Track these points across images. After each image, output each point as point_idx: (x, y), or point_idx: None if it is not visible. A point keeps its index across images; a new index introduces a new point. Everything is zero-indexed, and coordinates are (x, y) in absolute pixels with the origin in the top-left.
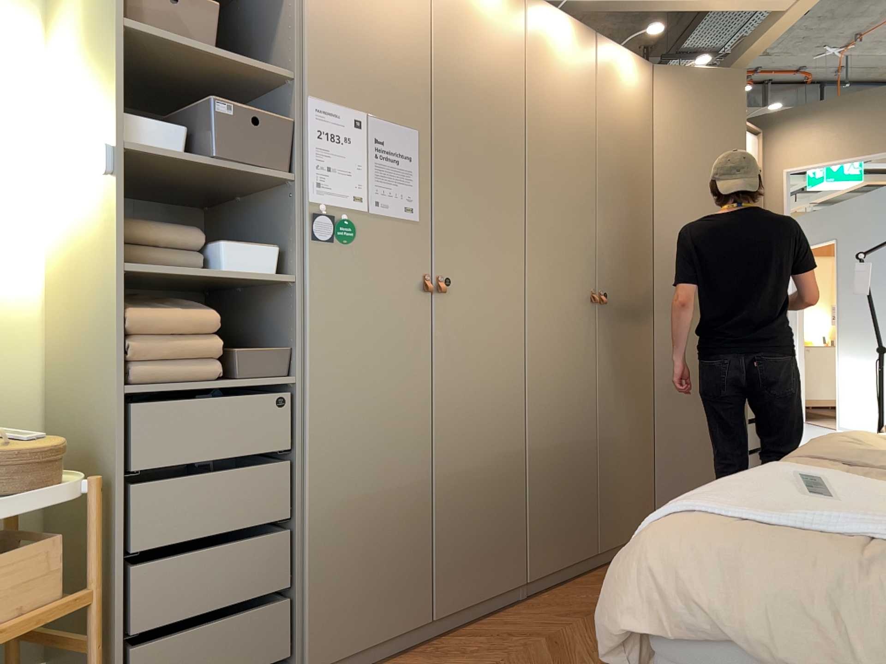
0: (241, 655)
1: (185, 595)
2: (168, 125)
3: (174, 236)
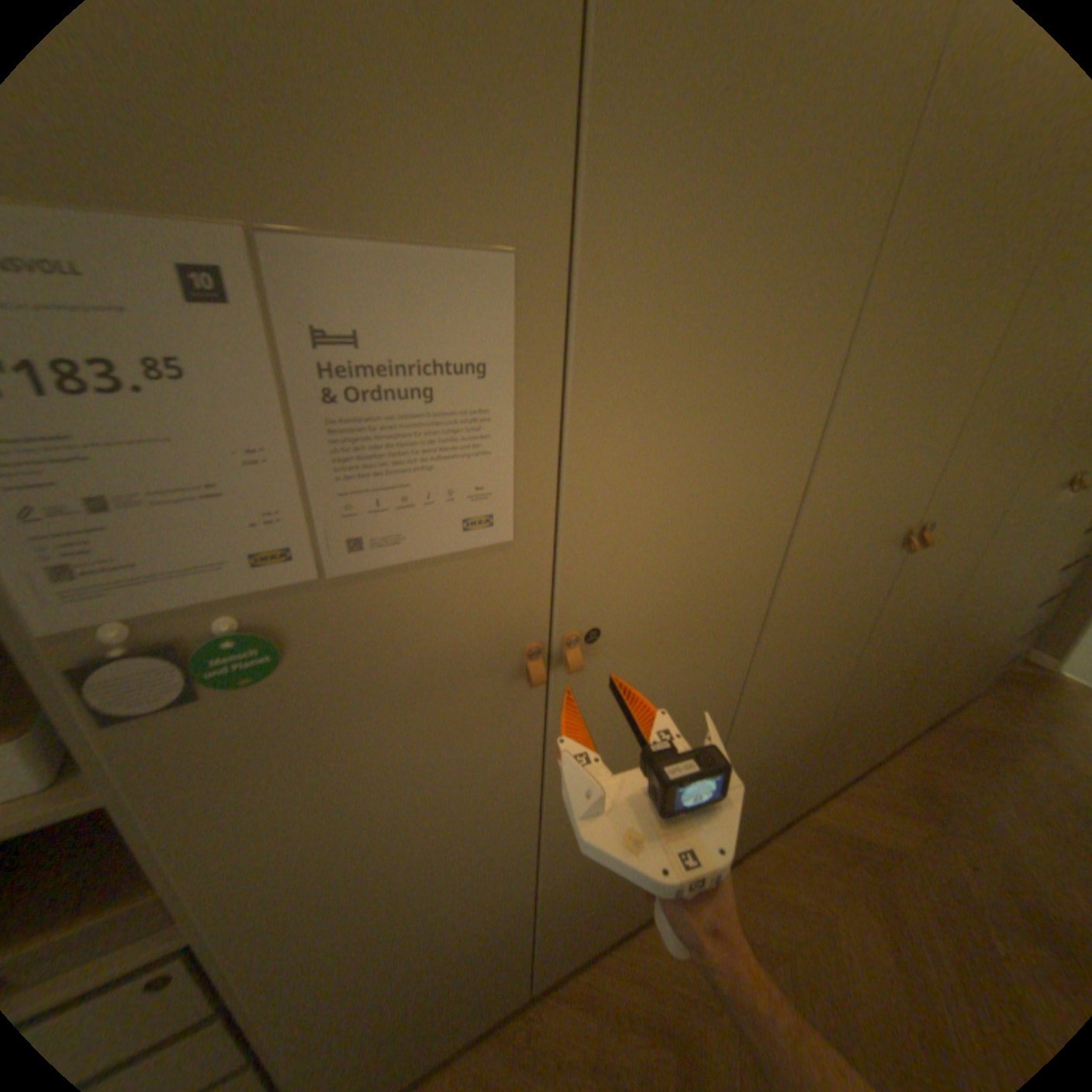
0: None
1: None
2: None
3: None
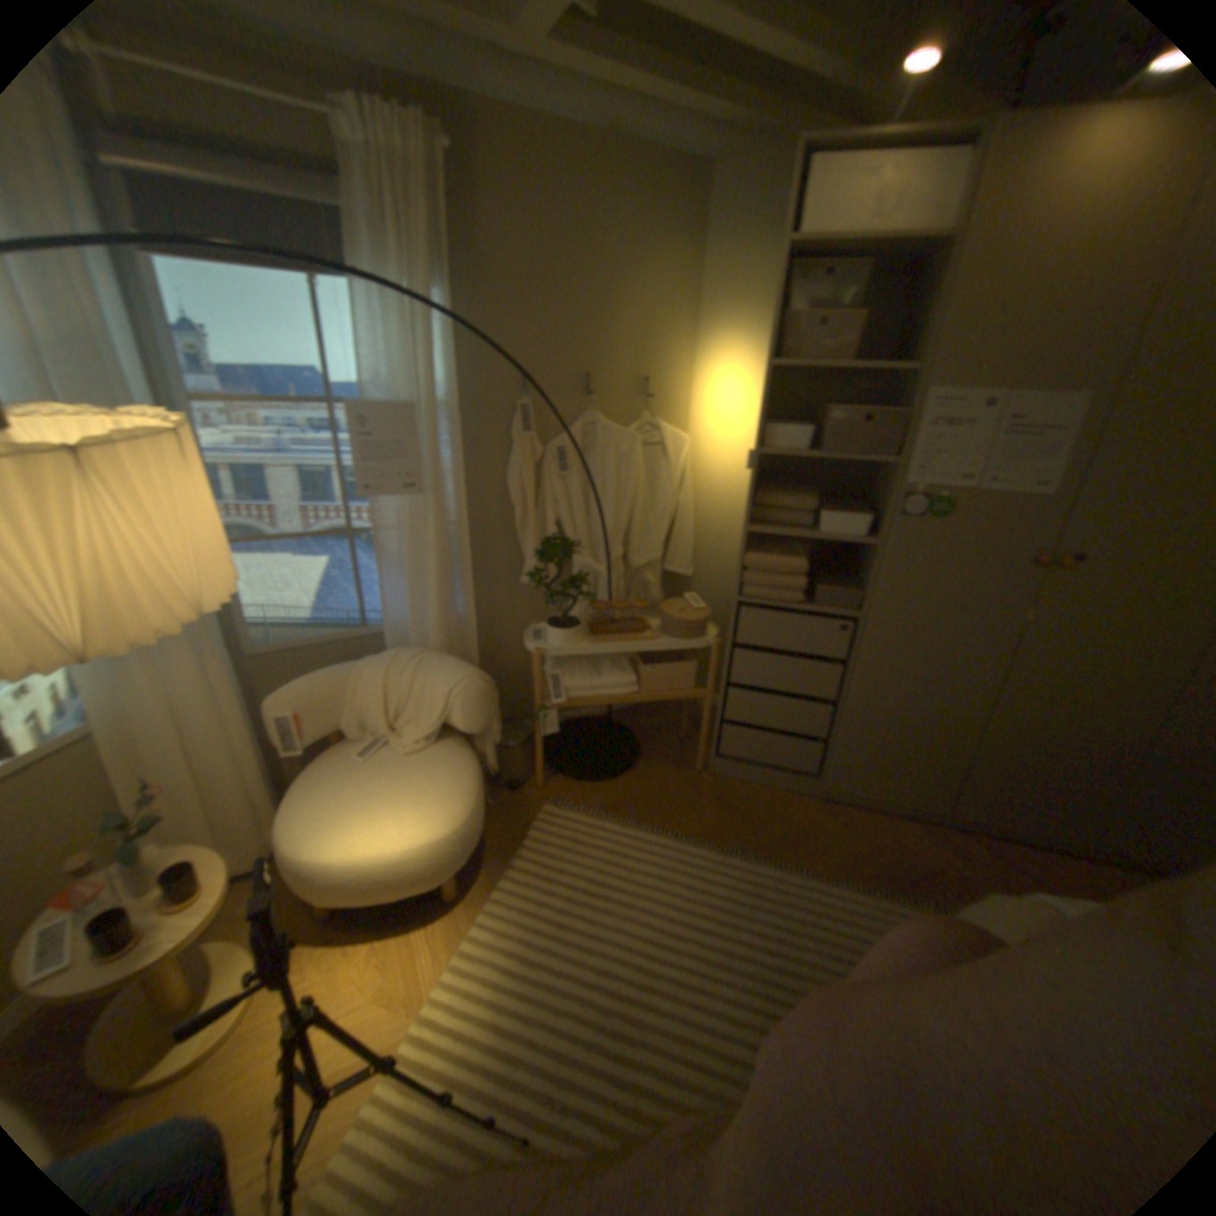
0: (787, 759)
1: (759, 714)
2: (802, 427)
3: (795, 503)
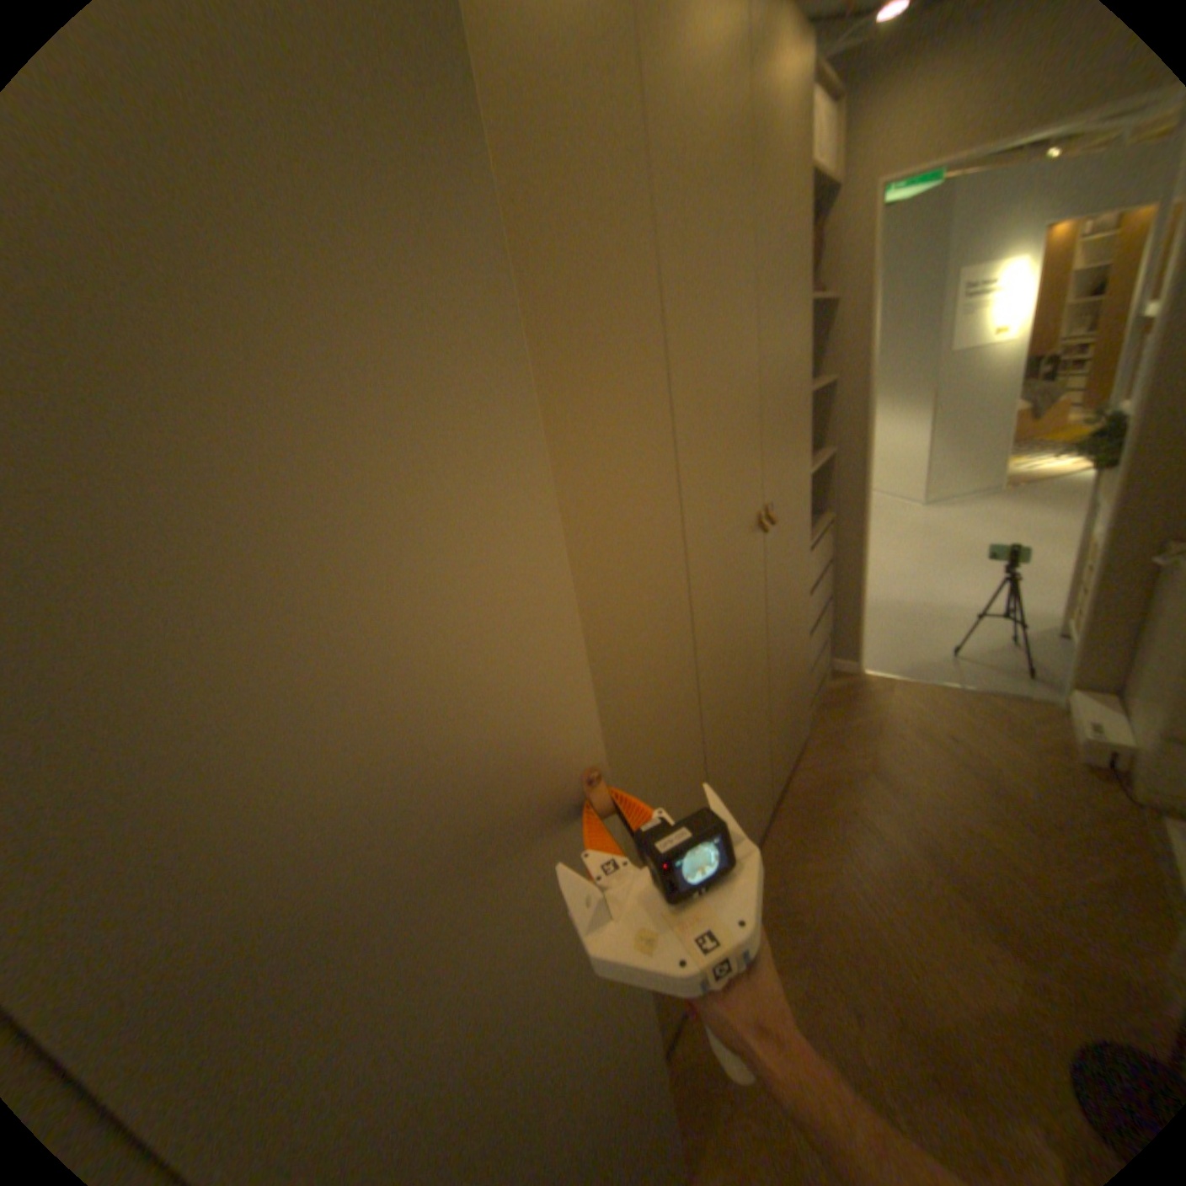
0: None
1: None
2: None
3: None
